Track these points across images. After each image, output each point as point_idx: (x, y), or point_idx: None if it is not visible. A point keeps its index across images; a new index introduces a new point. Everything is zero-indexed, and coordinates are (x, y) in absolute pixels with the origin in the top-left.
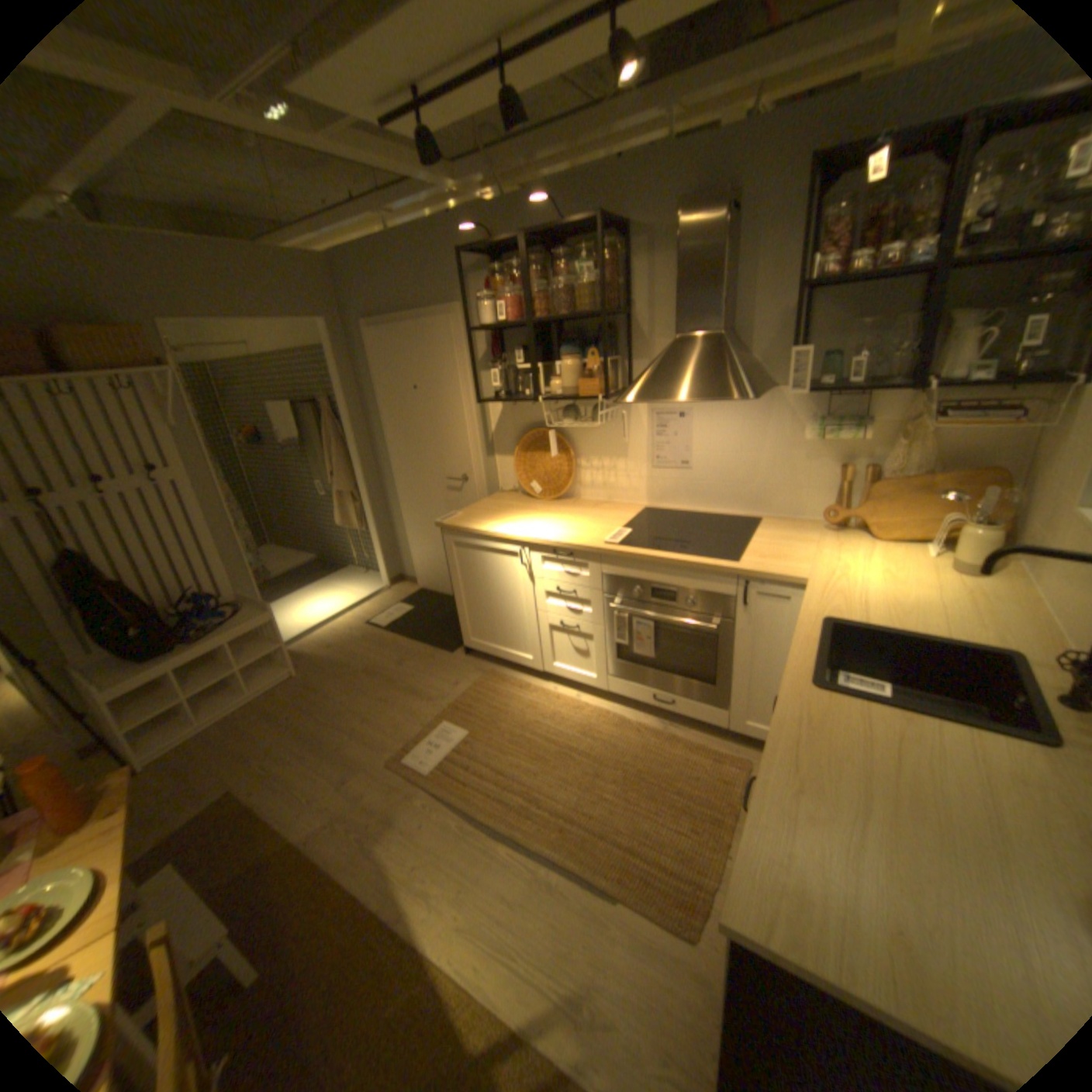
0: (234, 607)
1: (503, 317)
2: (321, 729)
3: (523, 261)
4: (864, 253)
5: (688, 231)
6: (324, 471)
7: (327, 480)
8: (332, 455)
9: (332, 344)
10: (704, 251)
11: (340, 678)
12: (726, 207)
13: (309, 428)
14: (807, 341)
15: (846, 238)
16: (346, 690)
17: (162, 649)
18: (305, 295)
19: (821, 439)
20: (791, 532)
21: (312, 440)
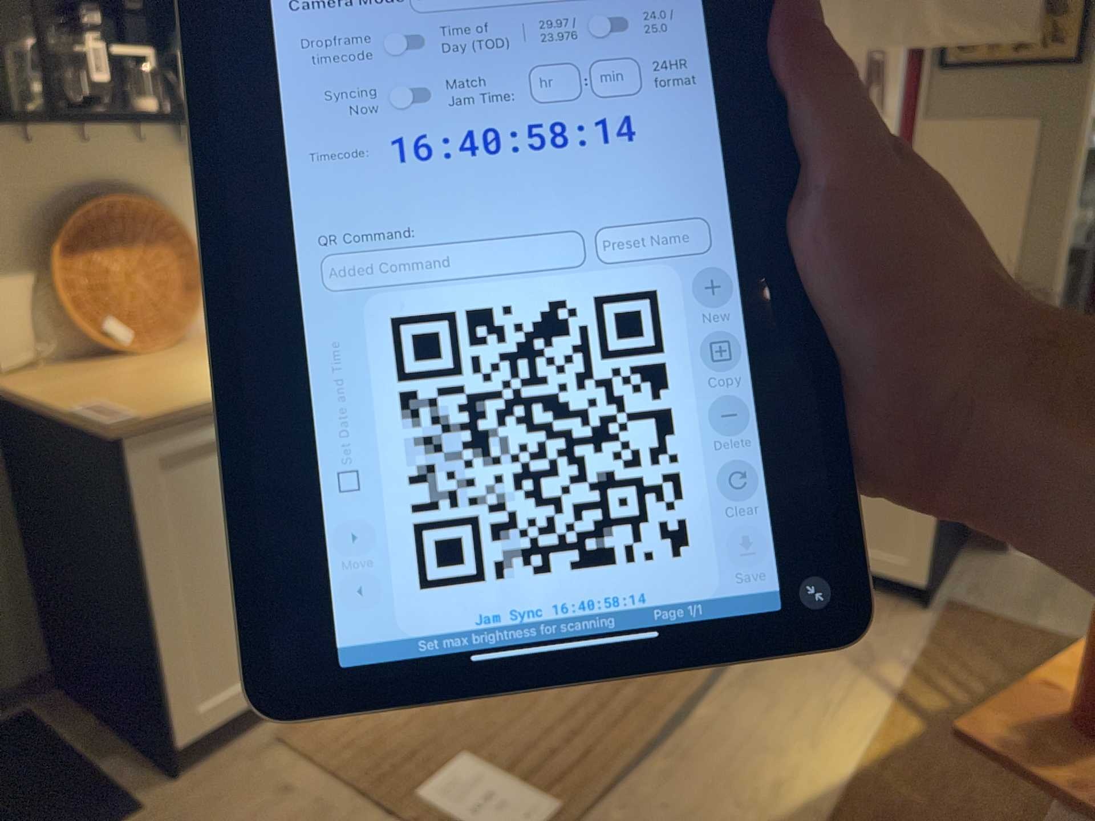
0: None
1: None
2: None
3: None
4: None
5: None
6: None
7: None
8: None
9: None
10: None
11: None
12: None
13: None
14: None
15: None
16: None
17: None
18: None
19: None
20: None
21: None
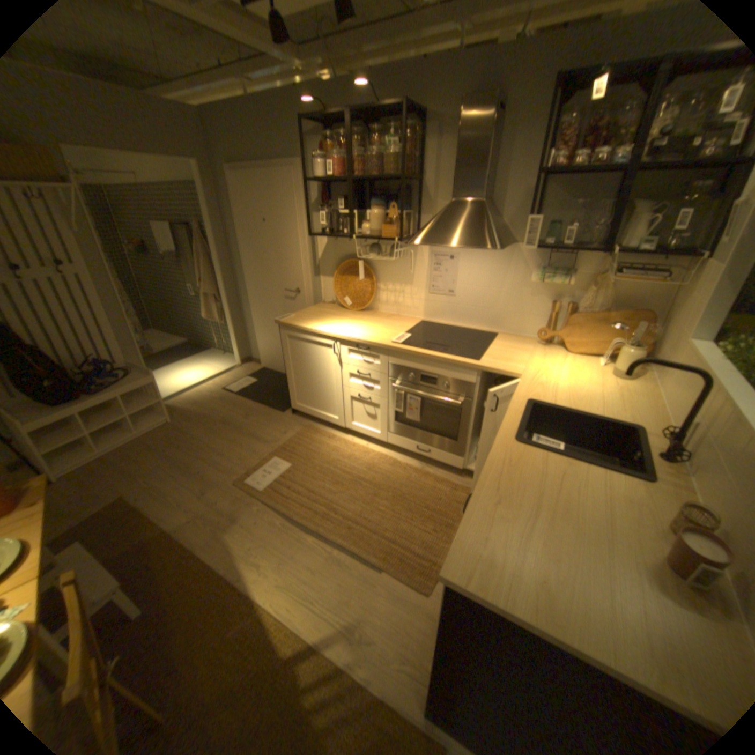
0: (125, 371)
1: (331, 173)
2: (189, 458)
3: (348, 132)
4: (583, 153)
5: (467, 122)
6: (195, 277)
7: (197, 284)
8: (201, 266)
9: (202, 181)
10: (477, 139)
11: (203, 425)
12: (495, 107)
13: (184, 244)
14: (540, 212)
15: (573, 140)
16: (207, 433)
17: (71, 397)
18: (182, 139)
19: (541, 282)
20: (516, 344)
21: (186, 253)
